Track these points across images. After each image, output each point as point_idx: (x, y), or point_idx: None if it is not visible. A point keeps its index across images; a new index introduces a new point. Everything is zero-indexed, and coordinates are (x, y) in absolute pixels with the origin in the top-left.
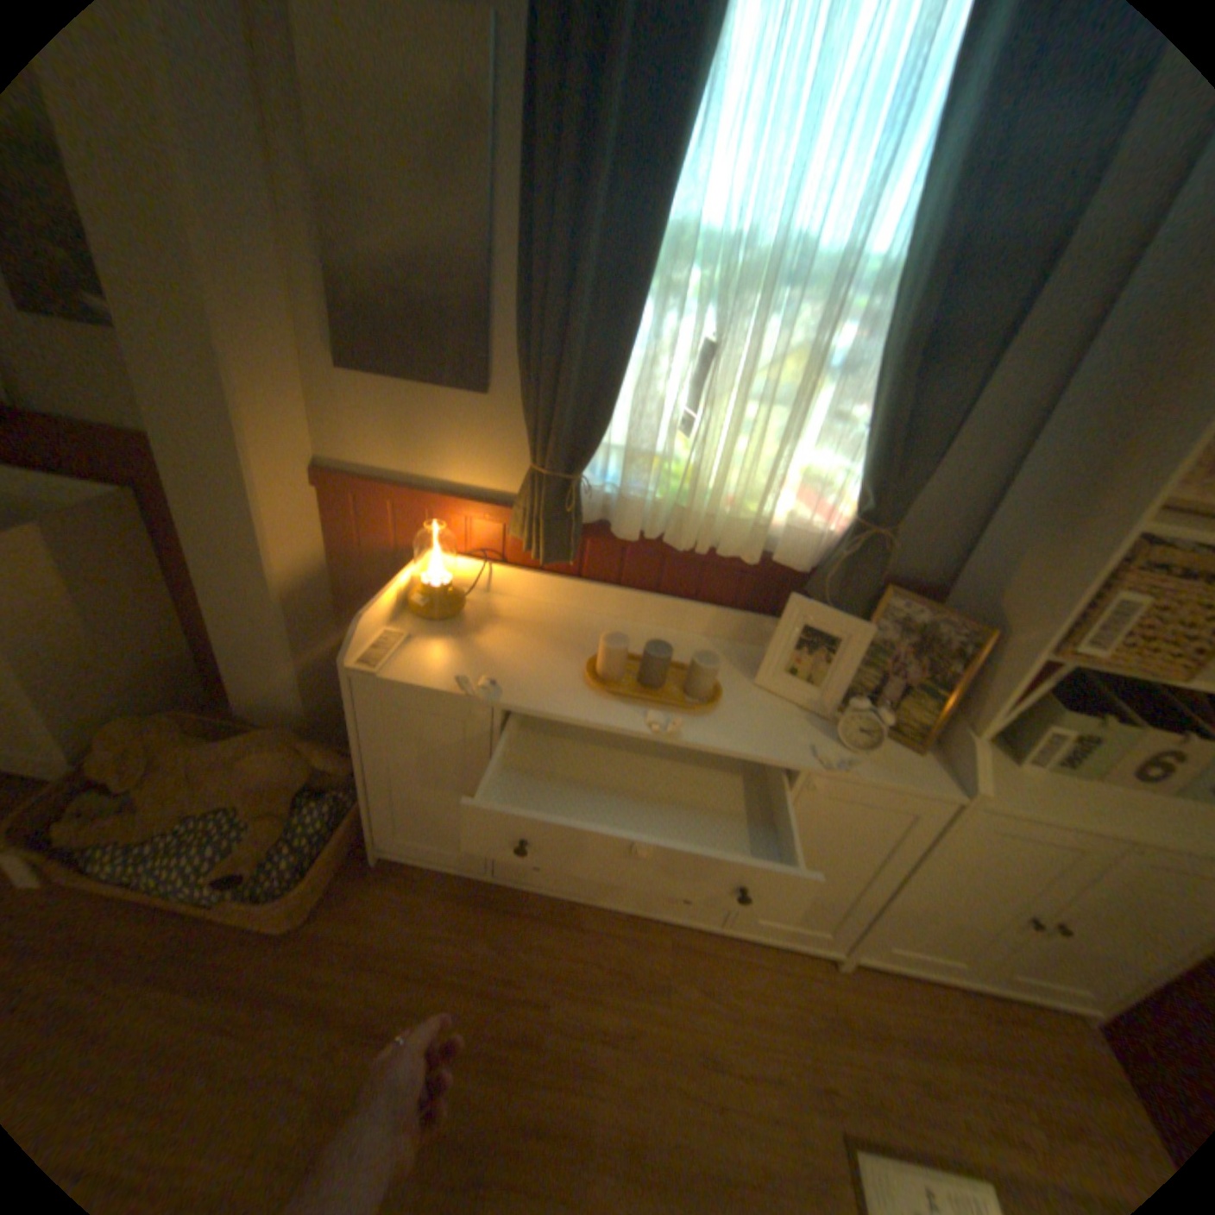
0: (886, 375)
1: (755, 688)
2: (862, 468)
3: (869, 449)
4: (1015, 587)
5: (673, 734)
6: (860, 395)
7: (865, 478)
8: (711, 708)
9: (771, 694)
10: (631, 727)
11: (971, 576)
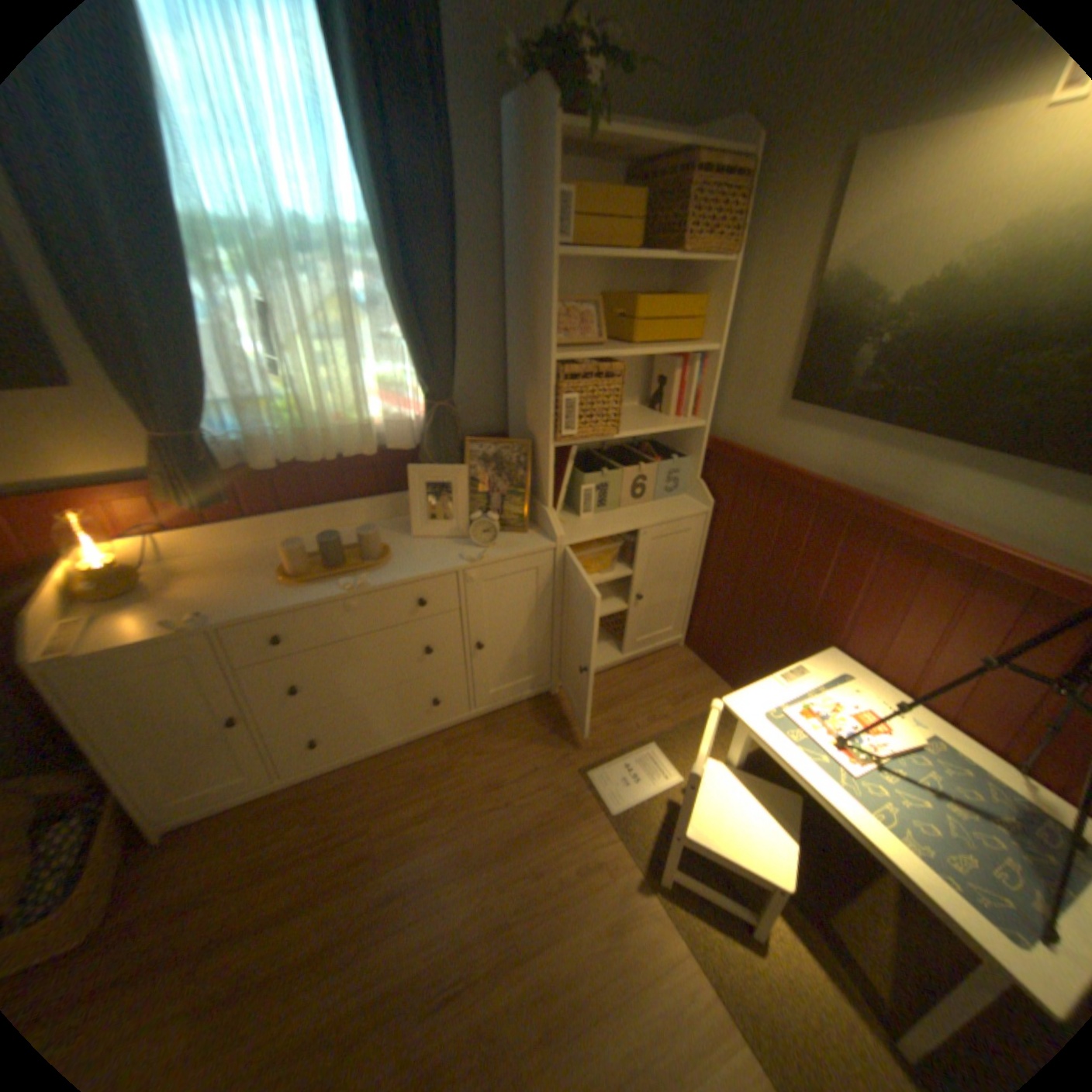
0: (395, 303)
1: (415, 539)
2: (415, 368)
3: (414, 354)
4: (529, 414)
5: (362, 585)
6: (389, 319)
7: (417, 373)
8: (386, 560)
9: (427, 538)
10: (331, 595)
11: (513, 418)
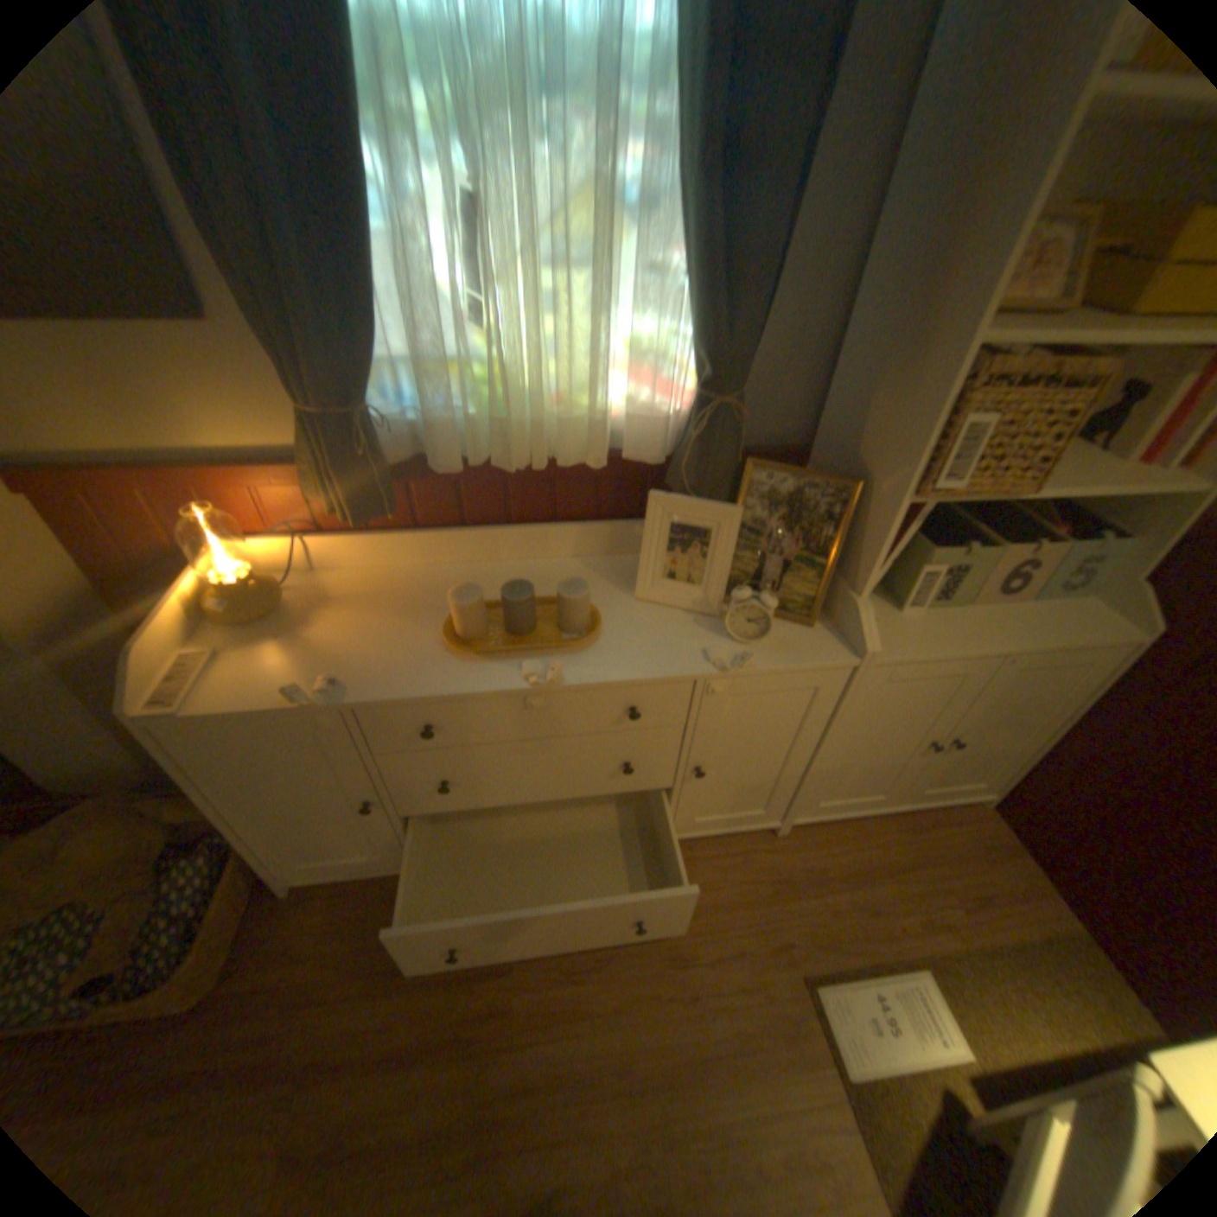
0: (690, 203)
1: (637, 603)
2: (692, 330)
3: (695, 304)
4: (869, 432)
5: (553, 681)
6: (669, 237)
7: (696, 340)
8: (592, 639)
9: (655, 604)
10: (507, 685)
11: (827, 429)
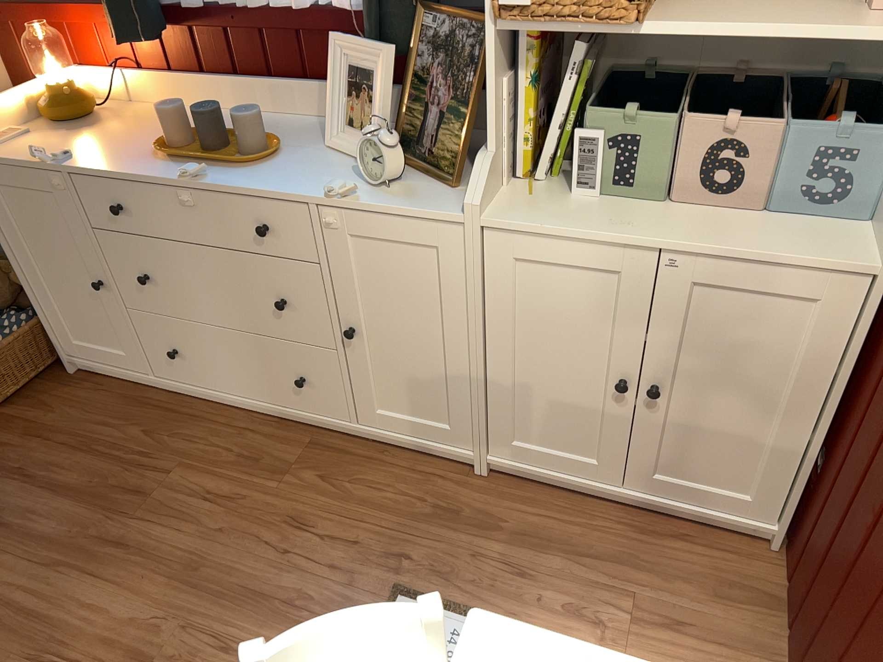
0: None
1: (326, 148)
2: None
3: None
4: None
5: (191, 174)
6: None
7: None
8: (251, 158)
9: (339, 151)
10: (168, 177)
11: None
